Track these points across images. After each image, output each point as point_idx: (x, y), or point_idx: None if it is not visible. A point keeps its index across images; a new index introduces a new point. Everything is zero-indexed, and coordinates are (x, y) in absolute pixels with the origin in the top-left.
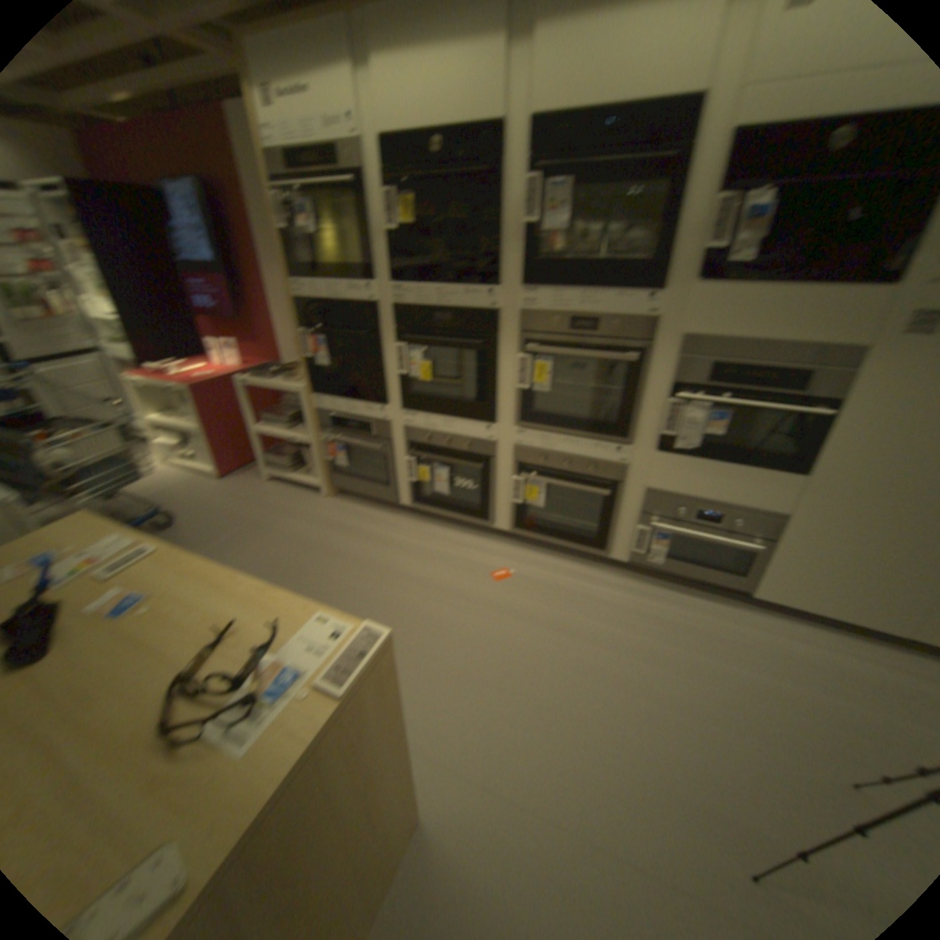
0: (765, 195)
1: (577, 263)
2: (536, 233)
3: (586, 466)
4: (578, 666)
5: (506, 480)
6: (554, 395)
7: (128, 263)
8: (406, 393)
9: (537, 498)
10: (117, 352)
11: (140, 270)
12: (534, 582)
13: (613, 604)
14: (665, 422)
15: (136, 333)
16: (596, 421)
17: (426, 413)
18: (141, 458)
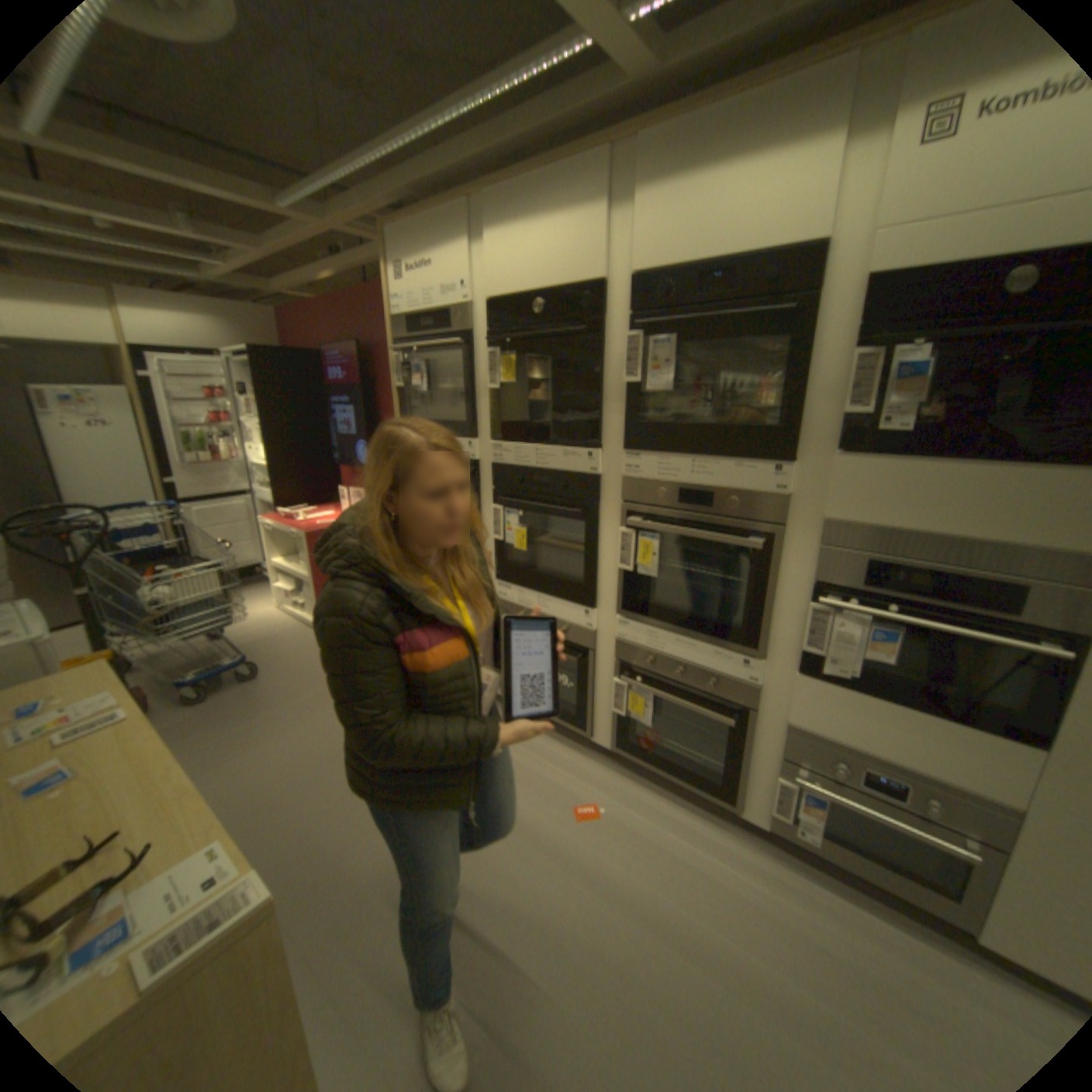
0: (919, 350)
1: (684, 428)
2: (637, 395)
3: (704, 681)
4: (657, 994)
5: (607, 683)
6: (664, 582)
7: (283, 418)
8: (499, 563)
9: (643, 714)
10: (262, 498)
11: (294, 424)
12: (629, 835)
13: (738, 897)
14: (806, 636)
15: (277, 481)
16: (718, 621)
17: (519, 588)
18: (258, 604)
